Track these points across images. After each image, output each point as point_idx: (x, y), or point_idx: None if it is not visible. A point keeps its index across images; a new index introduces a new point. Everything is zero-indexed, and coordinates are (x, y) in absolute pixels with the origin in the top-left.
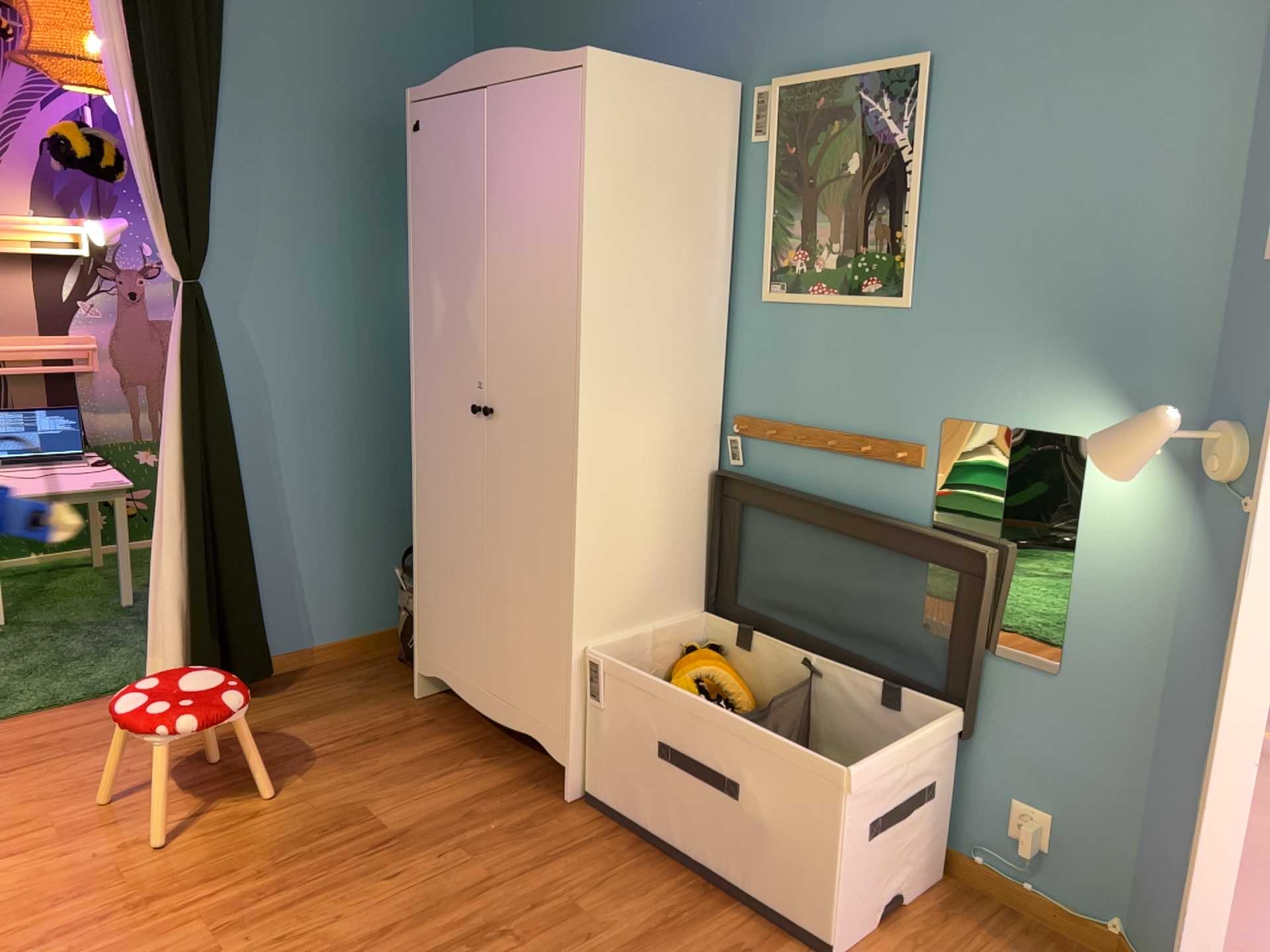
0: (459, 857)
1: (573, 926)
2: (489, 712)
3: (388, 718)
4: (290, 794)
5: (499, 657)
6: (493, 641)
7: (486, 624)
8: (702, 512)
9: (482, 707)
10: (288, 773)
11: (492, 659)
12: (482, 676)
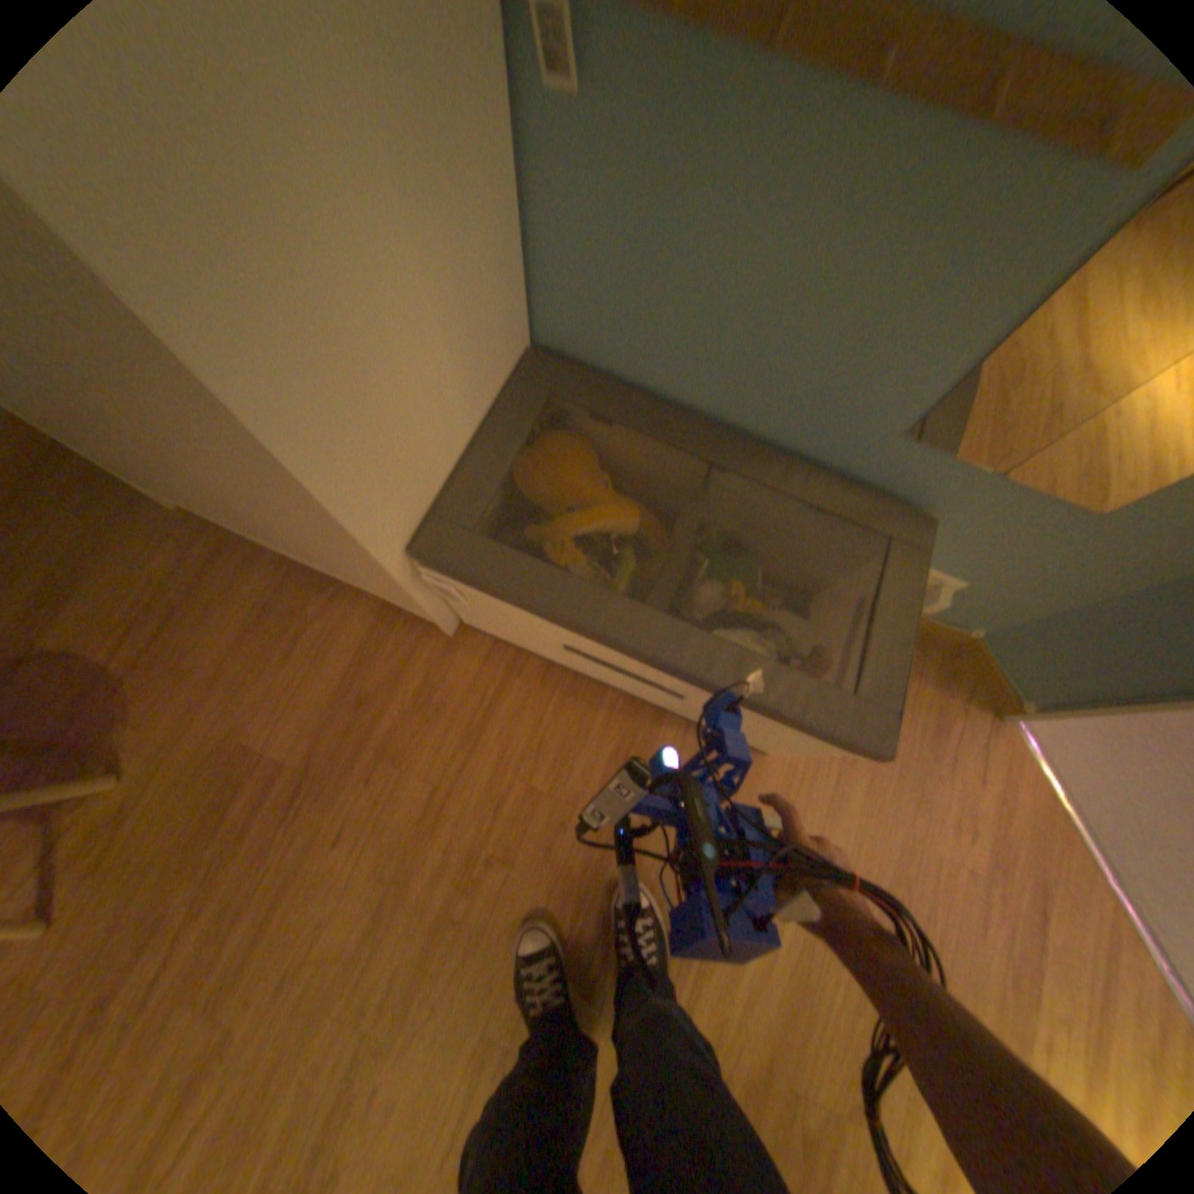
0: (386, 773)
1: (543, 817)
2: (295, 559)
3: (161, 563)
4: (135, 761)
5: (264, 516)
6: (240, 501)
7: (211, 495)
8: (502, 221)
9: (280, 553)
10: (106, 724)
11: (255, 514)
12: (255, 535)
